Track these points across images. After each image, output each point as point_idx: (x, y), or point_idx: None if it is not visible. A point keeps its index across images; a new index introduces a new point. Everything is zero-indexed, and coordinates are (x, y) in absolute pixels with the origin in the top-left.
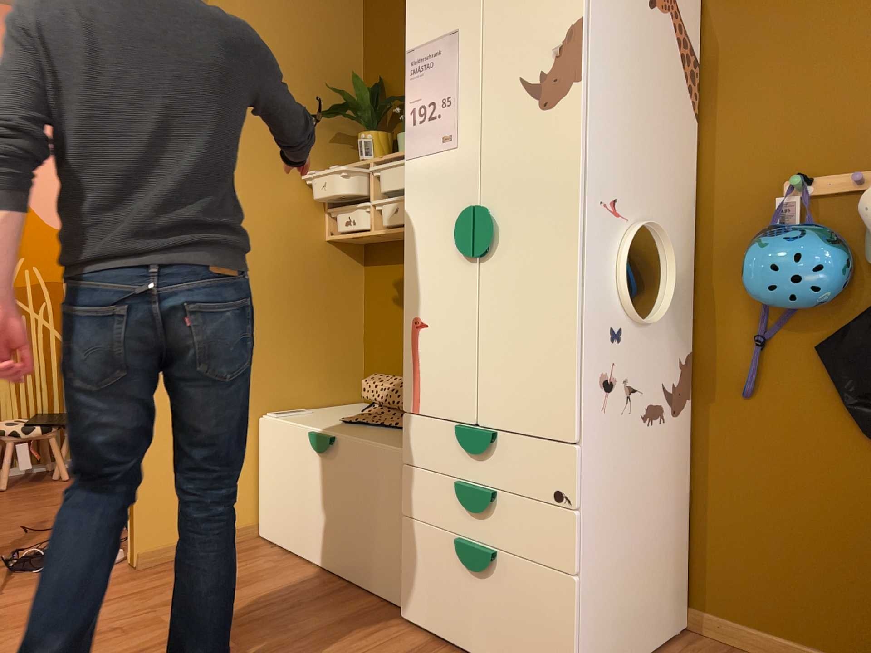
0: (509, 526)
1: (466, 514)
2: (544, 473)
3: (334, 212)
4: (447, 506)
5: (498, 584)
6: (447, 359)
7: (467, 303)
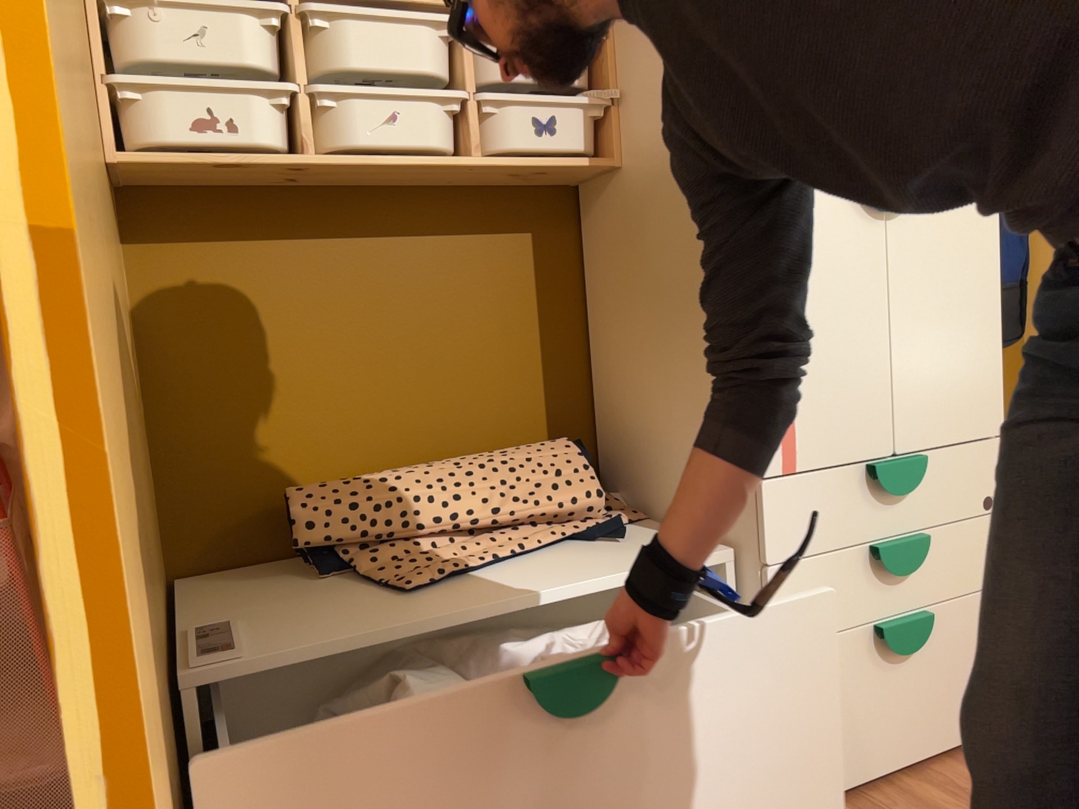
0: (938, 567)
1: (882, 586)
2: (973, 482)
3: (139, 92)
4: (853, 592)
5: (930, 648)
6: (845, 371)
7: (872, 281)
